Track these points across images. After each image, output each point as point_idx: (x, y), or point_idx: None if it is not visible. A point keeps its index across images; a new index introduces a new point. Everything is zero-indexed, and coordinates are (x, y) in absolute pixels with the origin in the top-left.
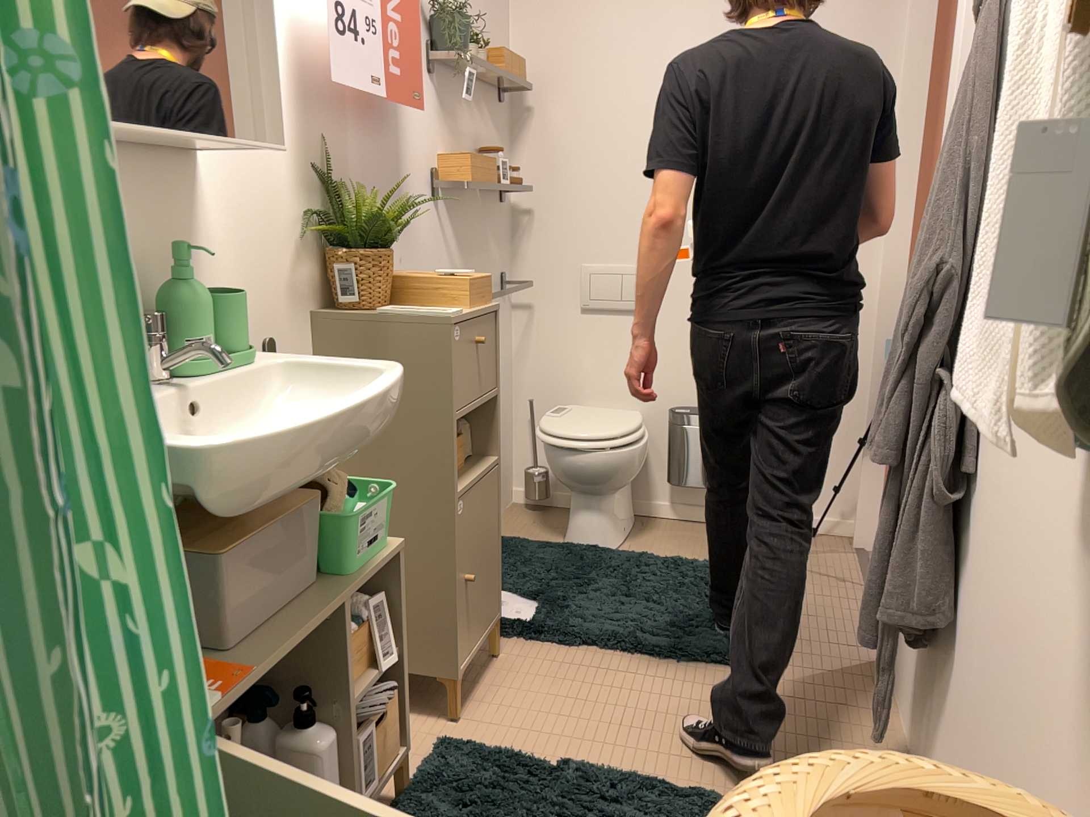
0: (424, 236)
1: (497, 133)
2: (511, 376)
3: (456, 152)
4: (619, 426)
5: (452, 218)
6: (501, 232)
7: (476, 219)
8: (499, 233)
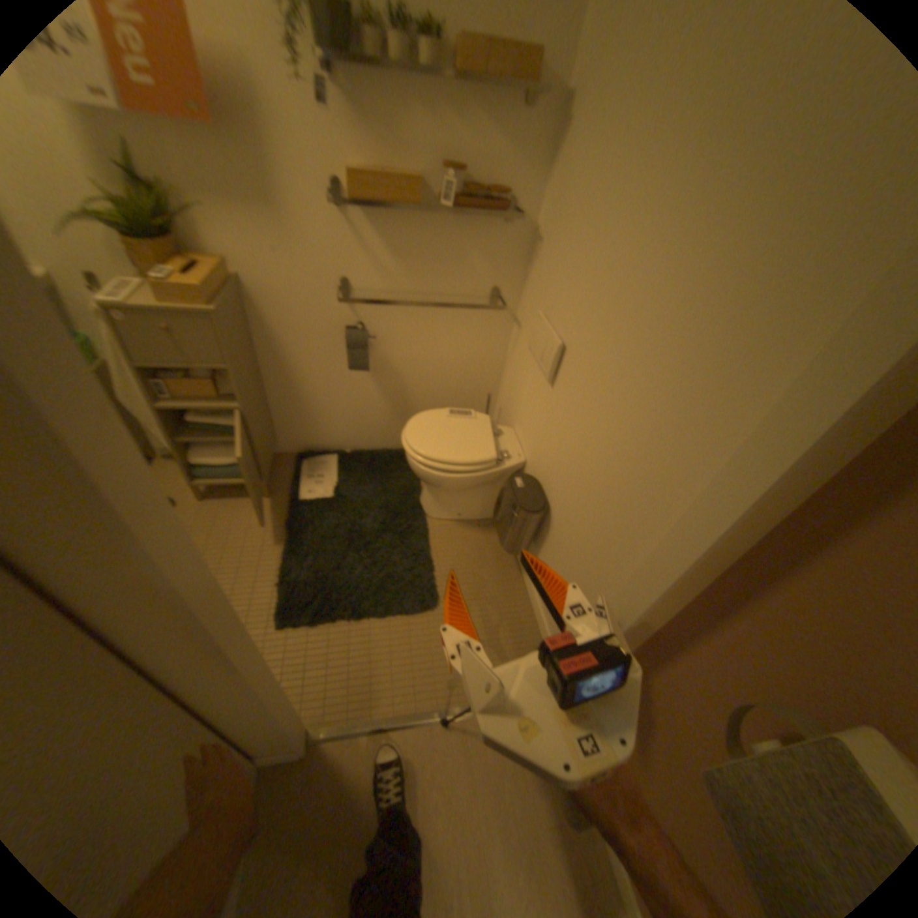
0: (309, 230)
1: (510, 134)
2: (494, 368)
3: (385, 153)
4: (442, 450)
5: (372, 220)
6: (498, 246)
7: (432, 226)
8: (491, 246)
